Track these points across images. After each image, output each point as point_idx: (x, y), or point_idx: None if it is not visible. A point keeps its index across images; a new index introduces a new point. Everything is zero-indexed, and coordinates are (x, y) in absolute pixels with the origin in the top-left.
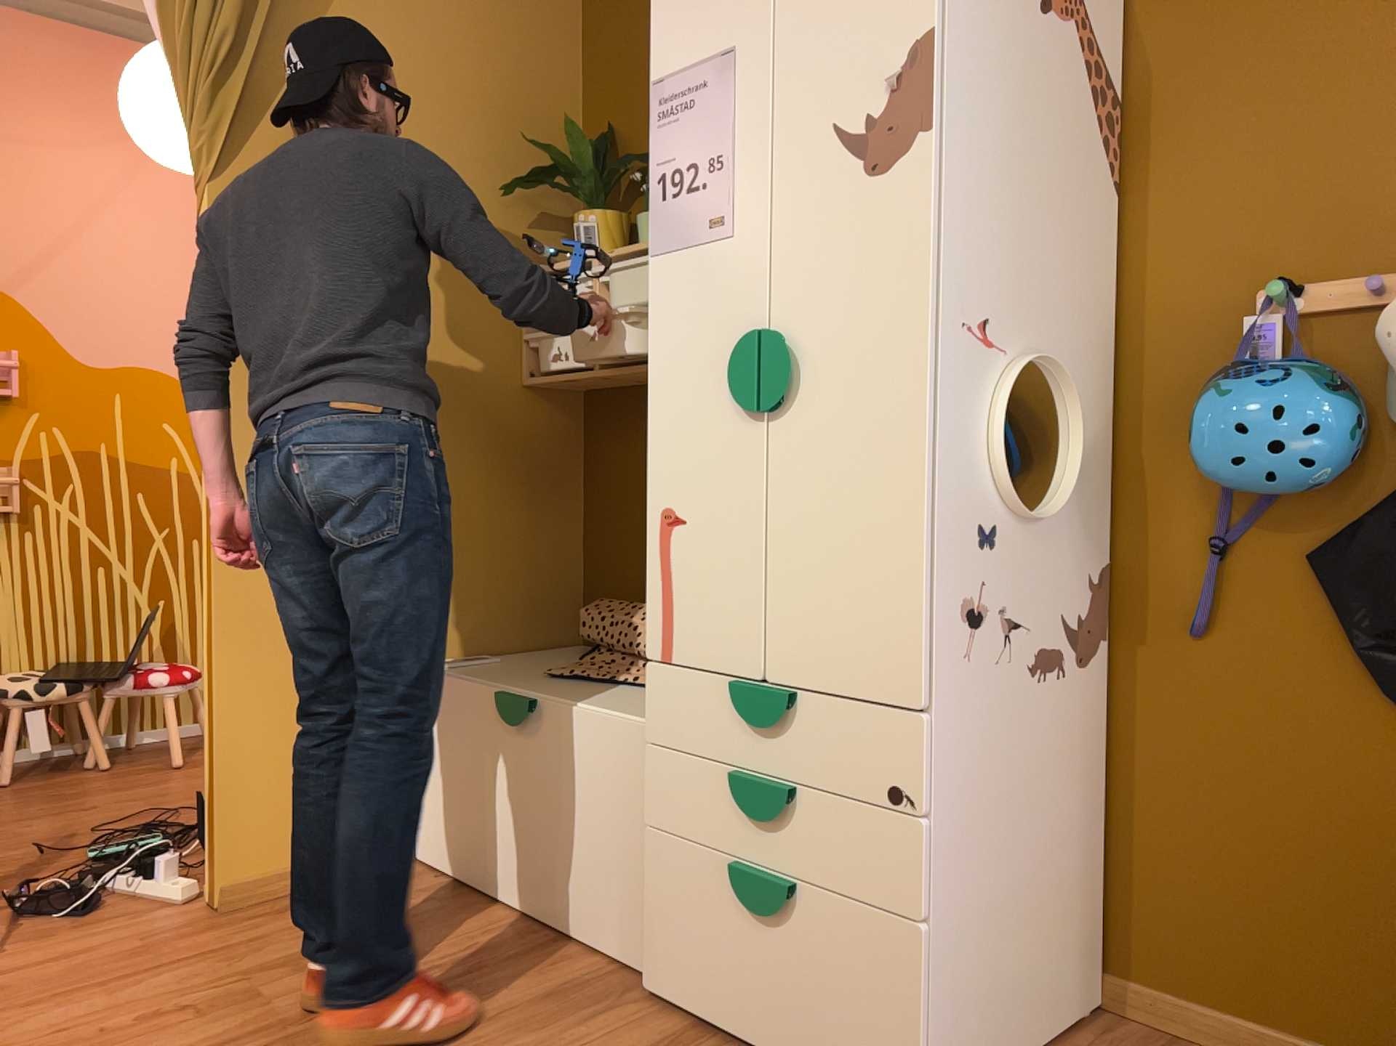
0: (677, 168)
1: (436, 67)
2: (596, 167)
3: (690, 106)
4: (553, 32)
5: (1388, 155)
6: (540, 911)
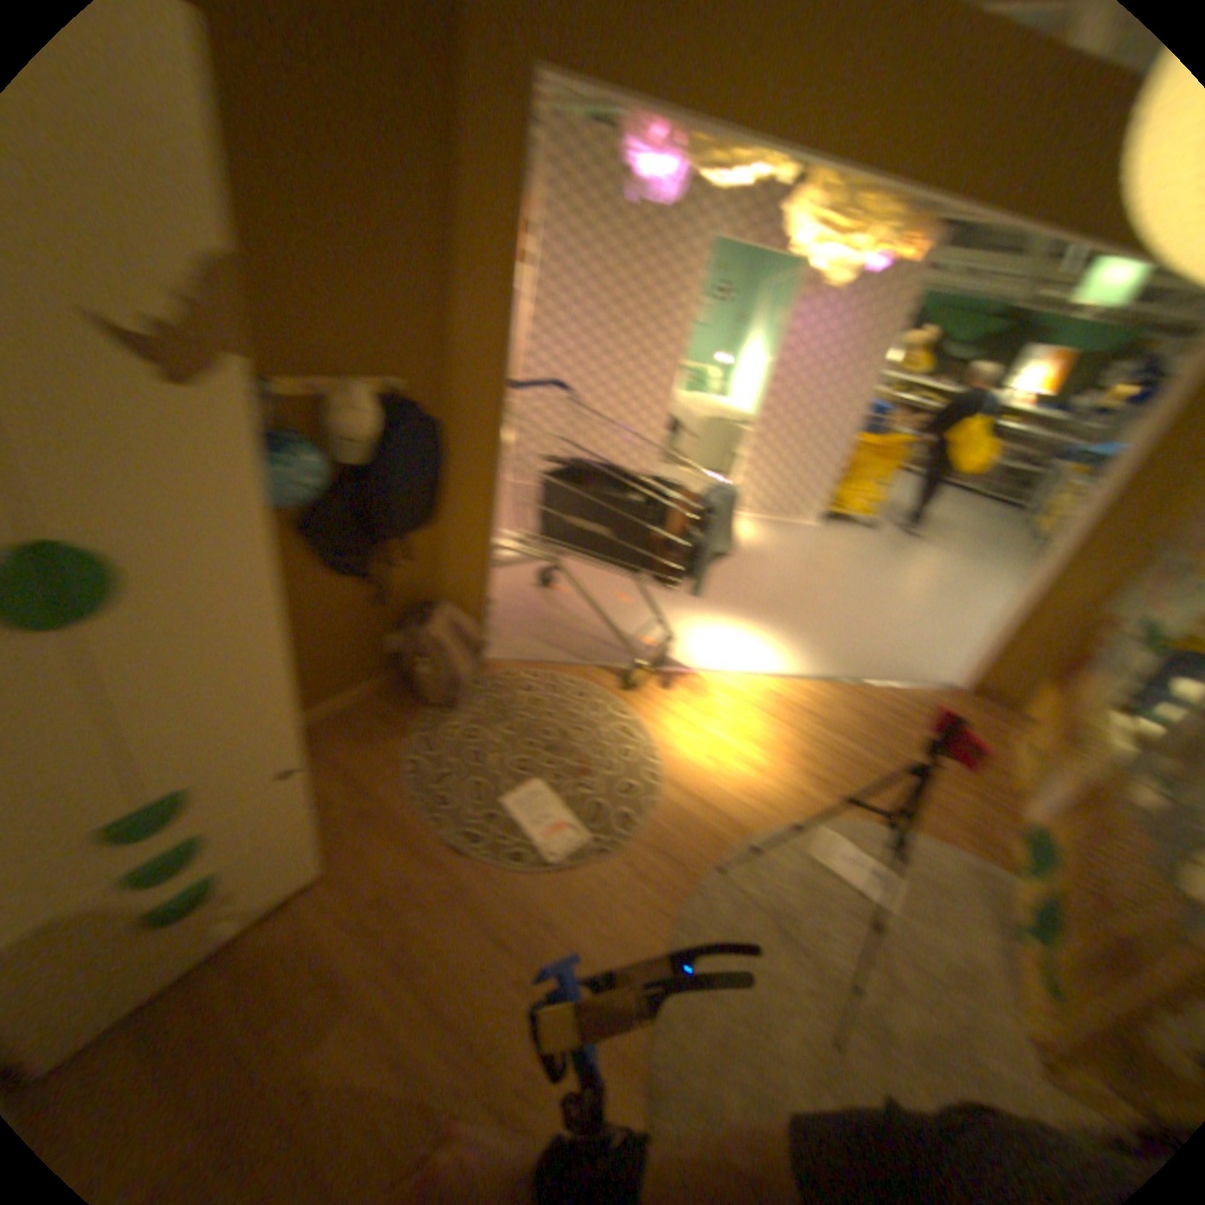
0: None
1: None
2: None
3: None
4: None
5: (310, 308)
6: None
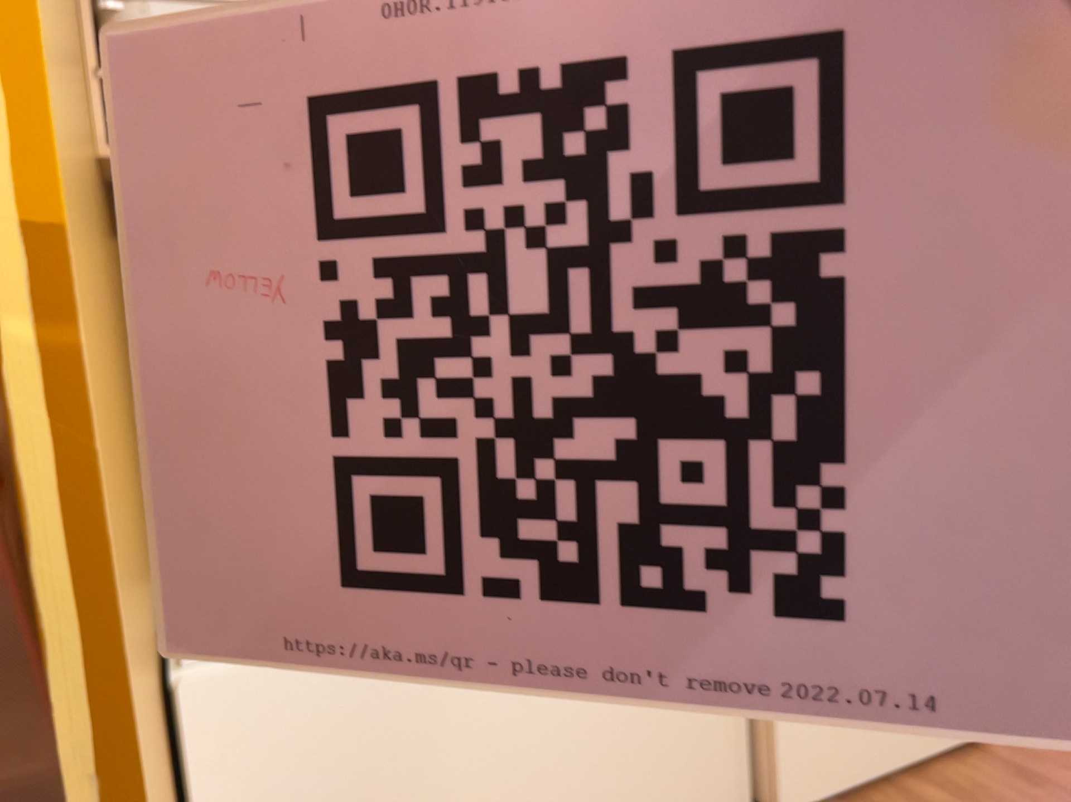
0: None
1: None
2: None
3: None
4: None
5: None
6: None
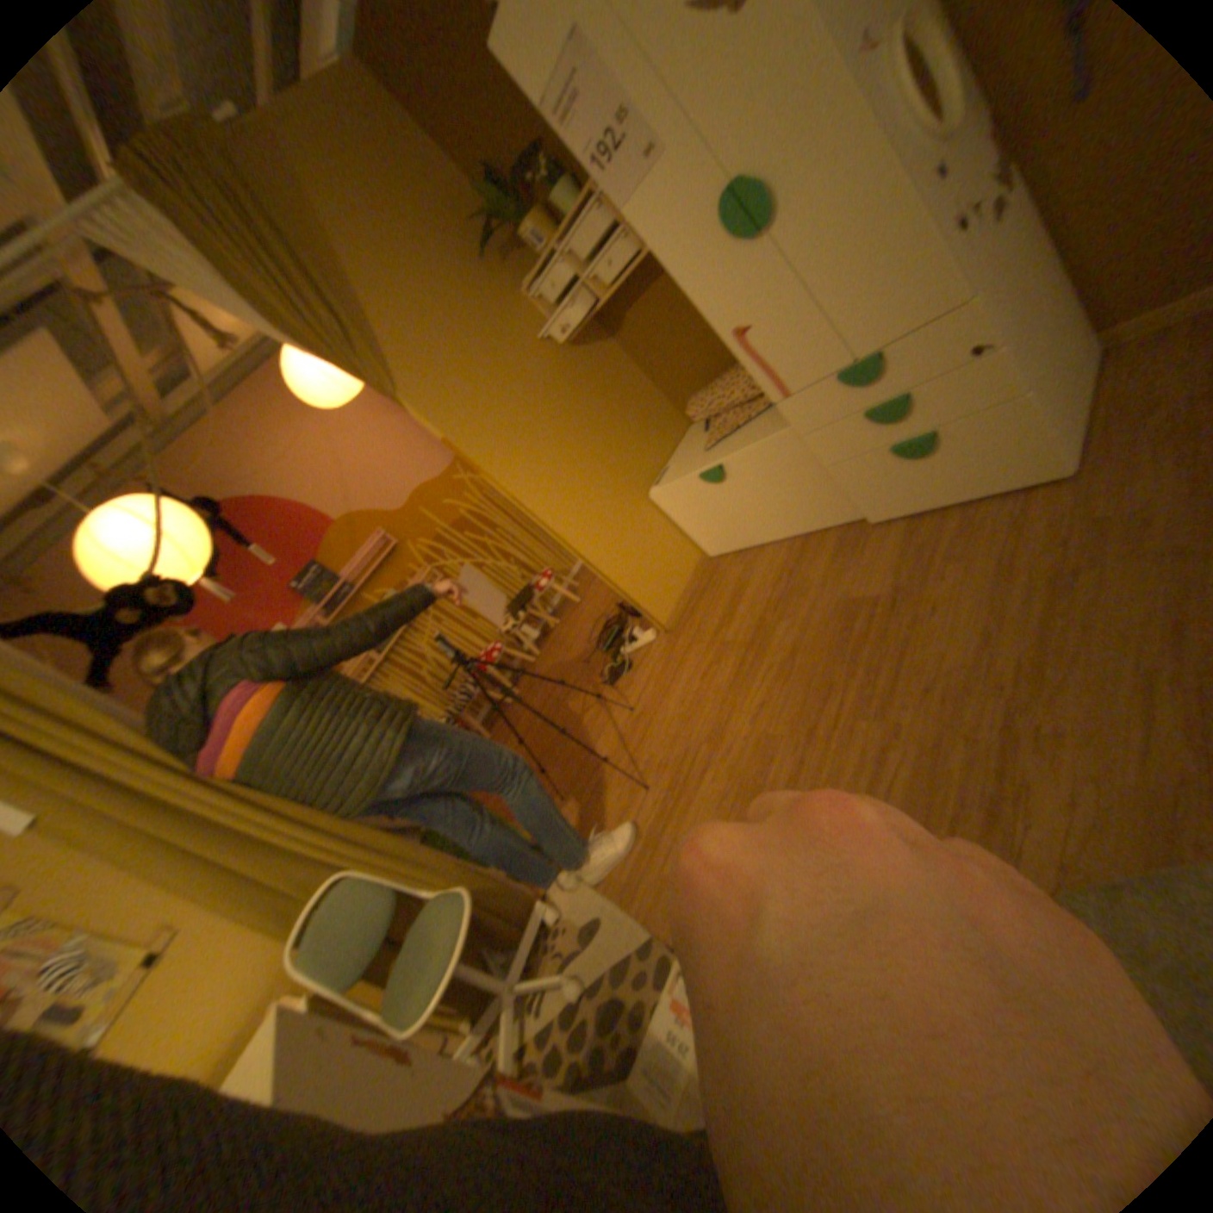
0: (597, 141)
1: (392, 227)
2: (502, 192)
3: (574, 92)
4: (405, 139)
5: None
6: (789, 531)
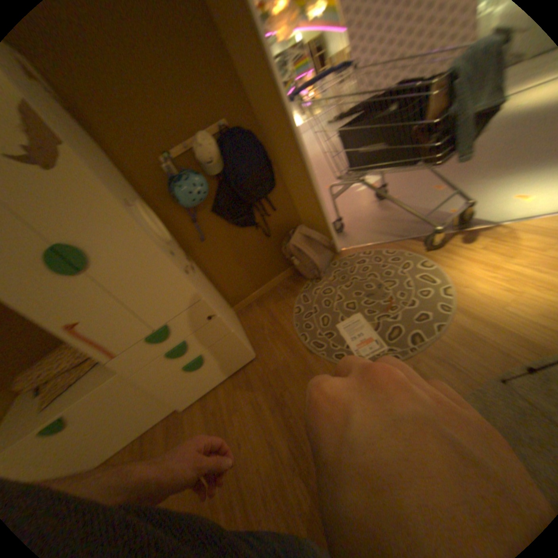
0: None
1: None
2: None
3: None
4: None
5: (162, 109)
6: (127, 441)
